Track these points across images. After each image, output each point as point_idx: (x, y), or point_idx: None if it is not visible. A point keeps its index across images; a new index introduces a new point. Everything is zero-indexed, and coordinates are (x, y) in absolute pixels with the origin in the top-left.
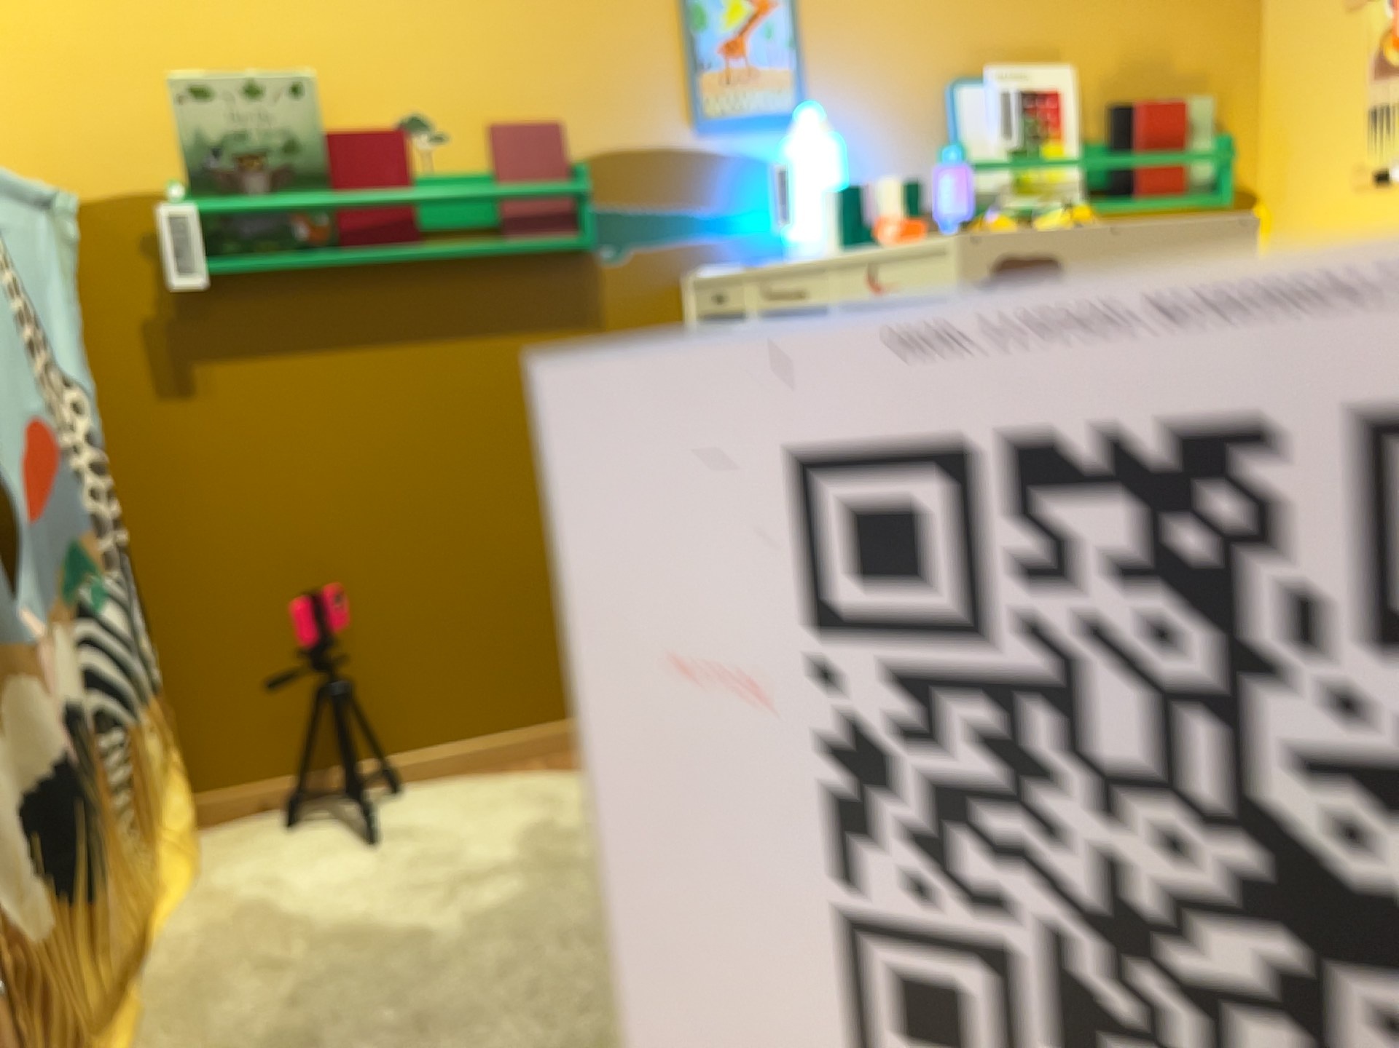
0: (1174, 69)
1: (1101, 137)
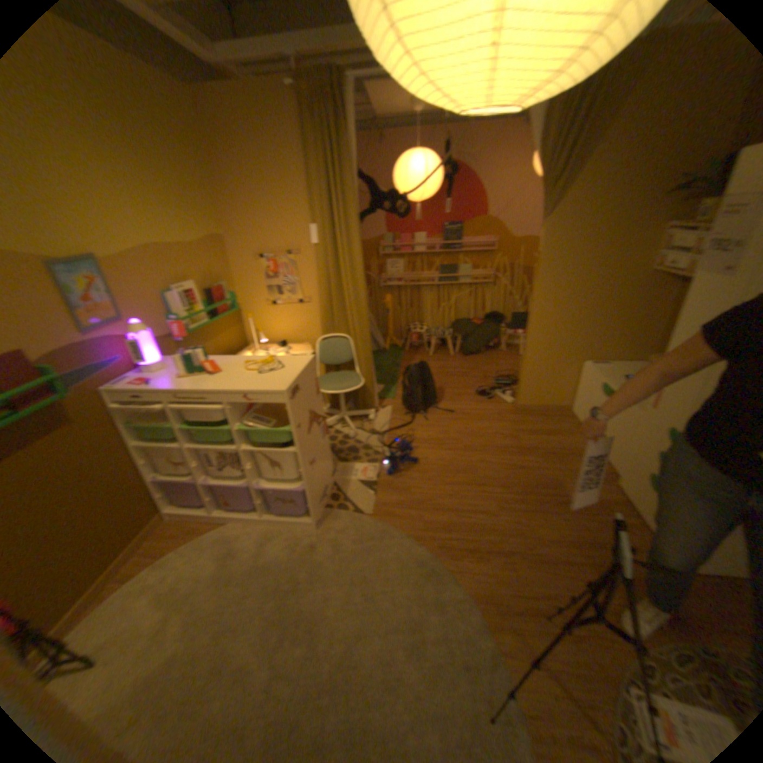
0: (215, 276)
1: (205, 299)
